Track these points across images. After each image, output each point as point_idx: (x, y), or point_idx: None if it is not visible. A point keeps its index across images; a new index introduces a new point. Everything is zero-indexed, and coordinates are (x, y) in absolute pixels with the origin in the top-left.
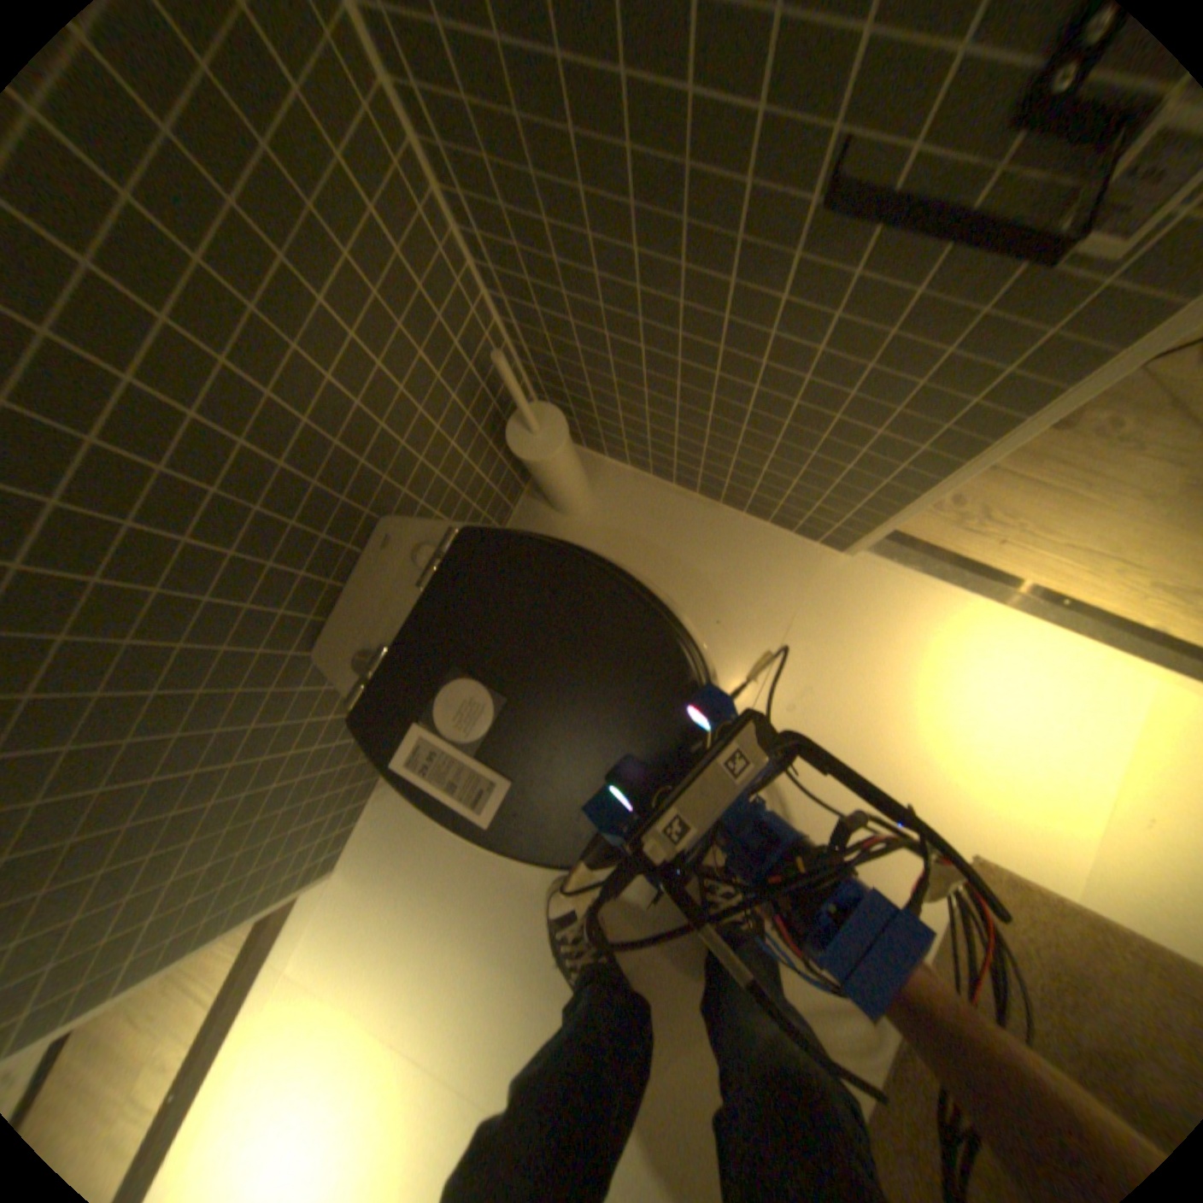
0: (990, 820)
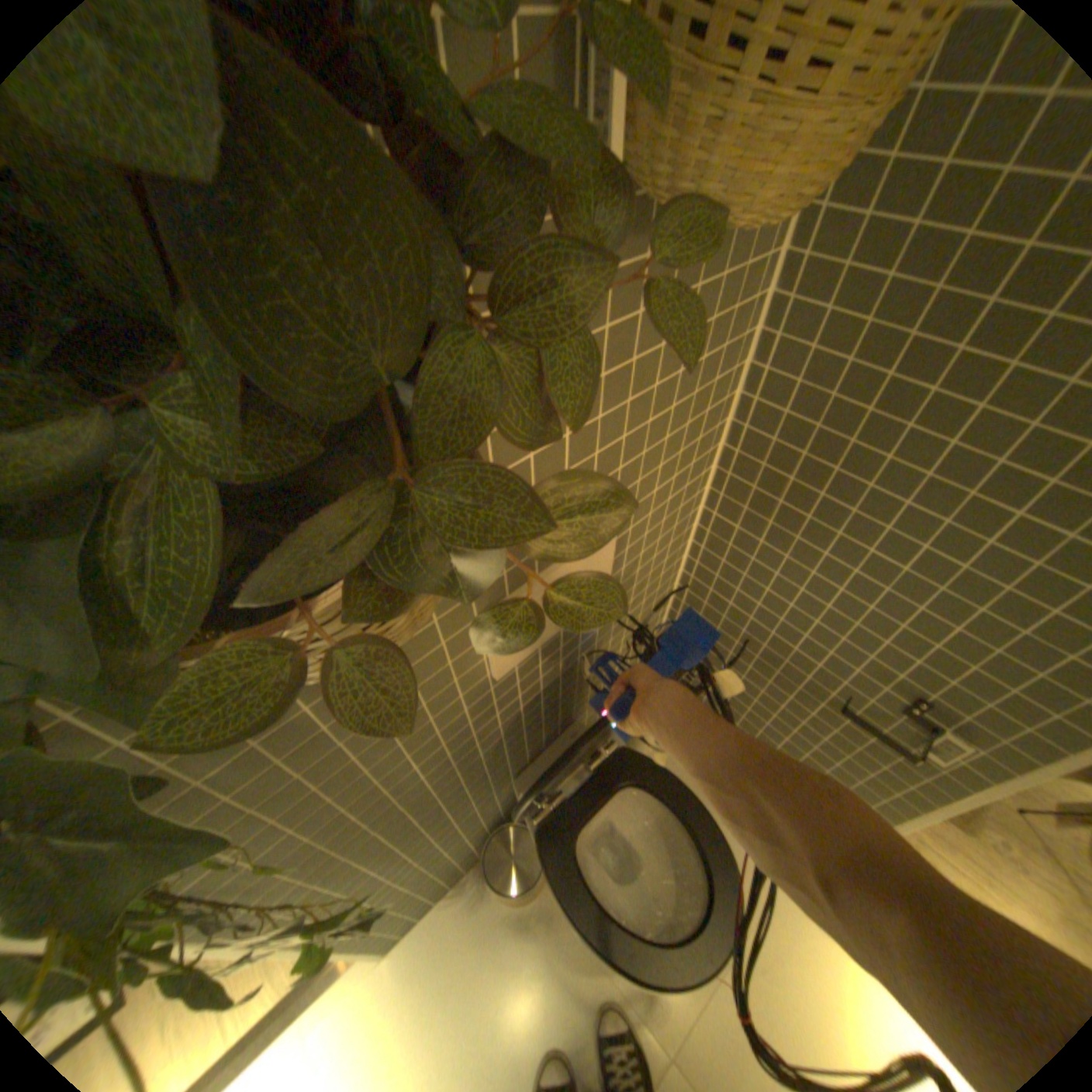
0: None
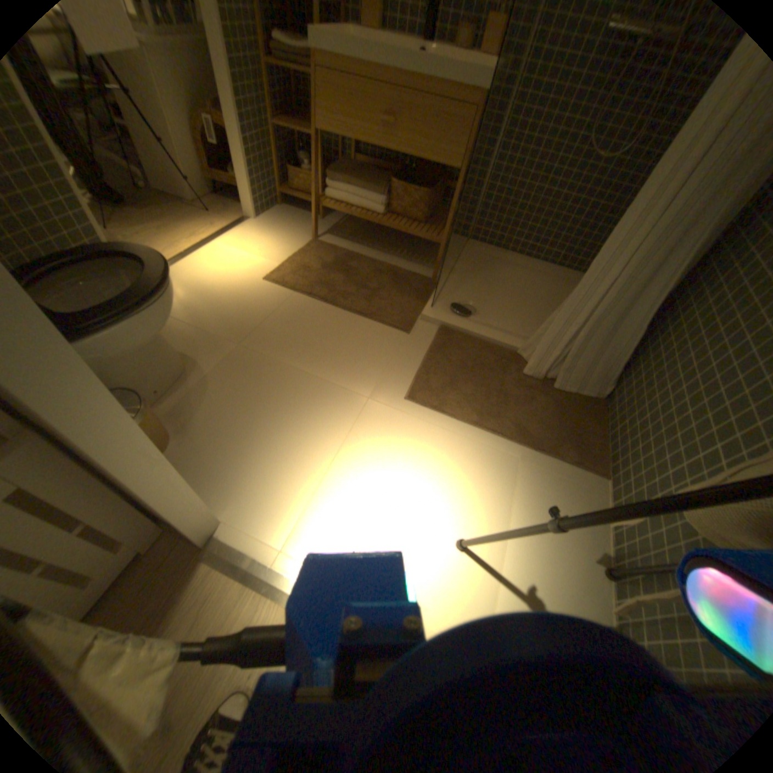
0: (248, 275)
